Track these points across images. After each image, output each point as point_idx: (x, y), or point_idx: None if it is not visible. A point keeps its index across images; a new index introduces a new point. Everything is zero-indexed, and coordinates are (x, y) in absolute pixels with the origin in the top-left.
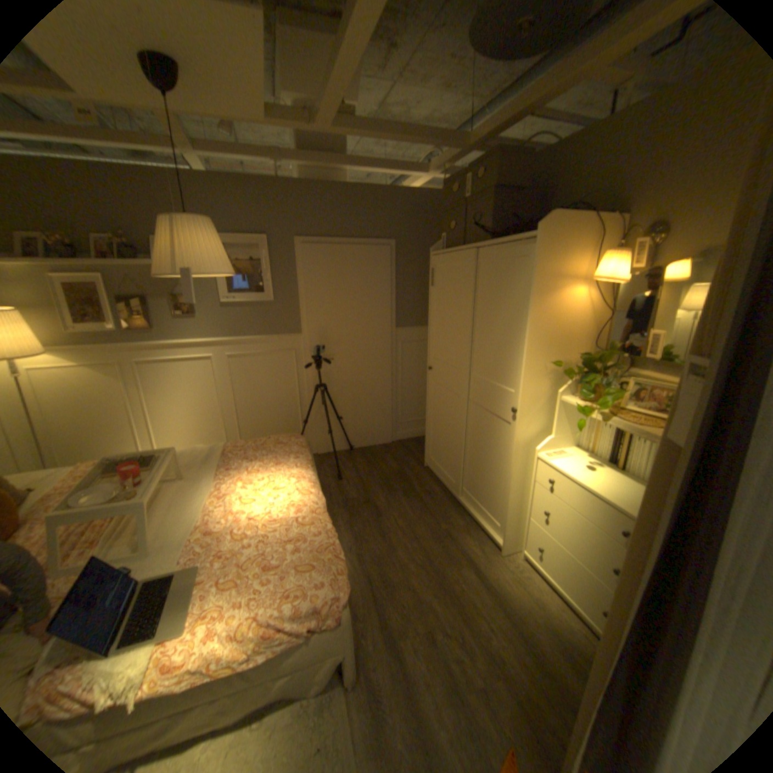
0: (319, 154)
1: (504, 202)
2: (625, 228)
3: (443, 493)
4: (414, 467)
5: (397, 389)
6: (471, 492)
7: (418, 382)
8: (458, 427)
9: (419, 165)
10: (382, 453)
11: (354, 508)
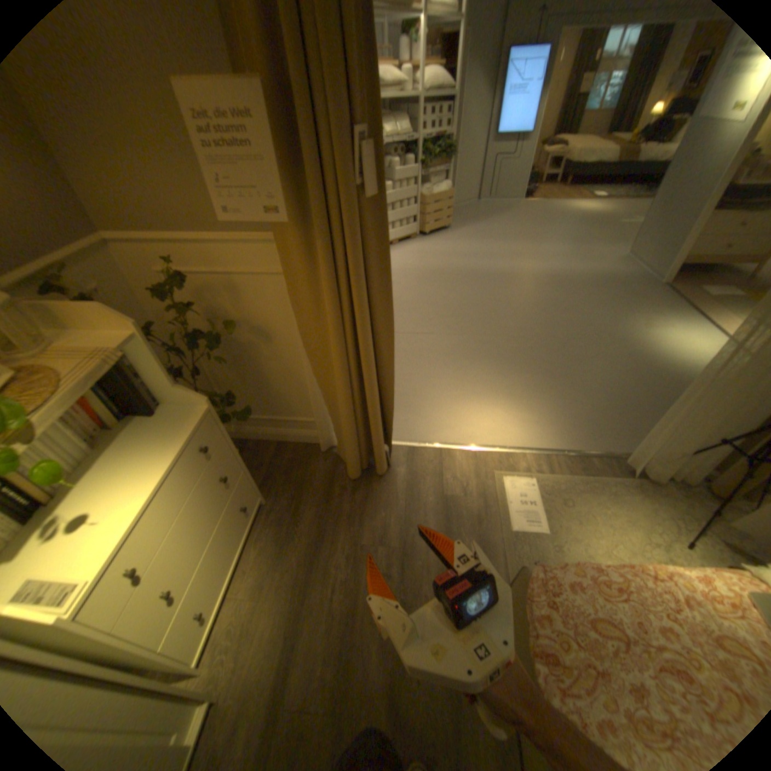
0: None
1: None
2: None
3: None
4: None
5: None
6: None
7: None
8: None
9: None
10: None
11: None
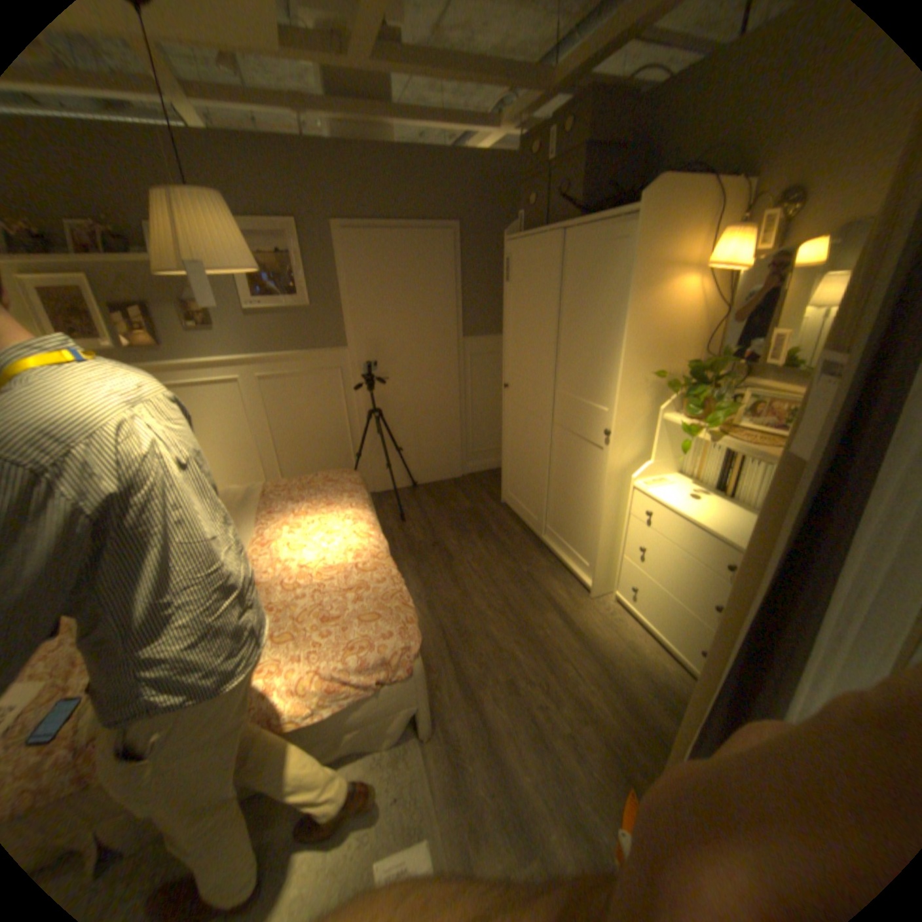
0: (355, 104)
1: (598, 167)
2: (750, 198)
3: (523, 532)
4: (489, 505)
5: (466, 414)
6: (556, 530)
7: (492, 405)
8: (540, 455)
9: (488, 117)
10: (451, 490)
11: (421, 552)
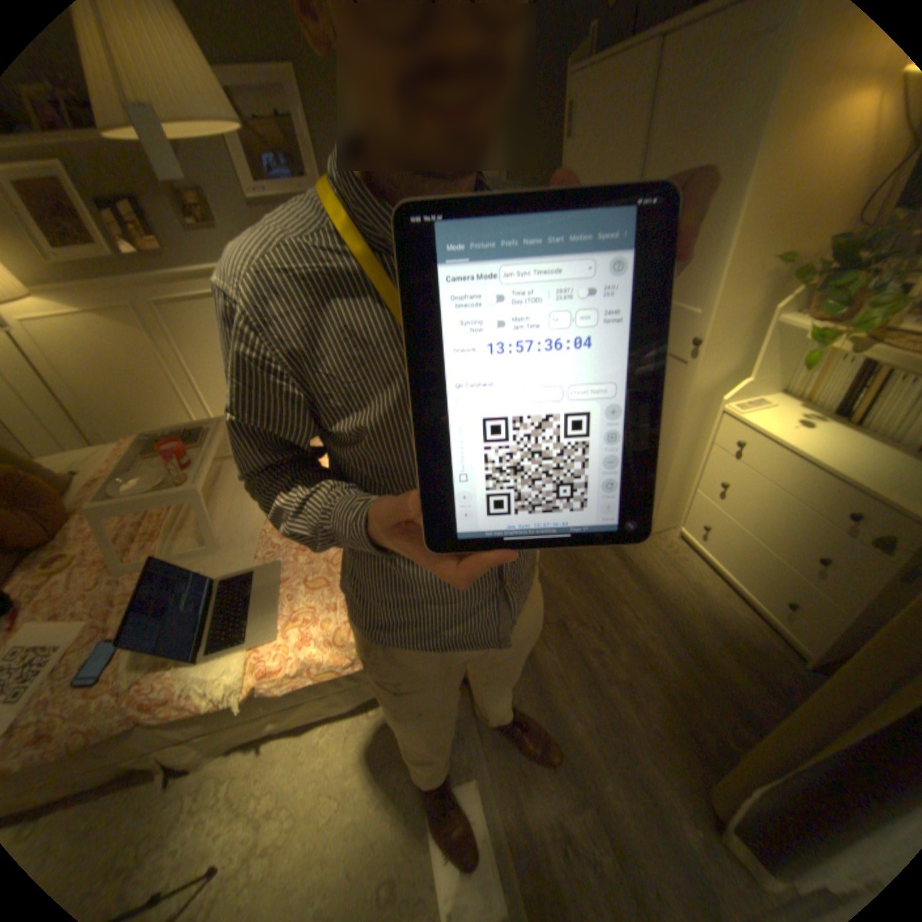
0: None
1: None
2: None
3: None
4: None
5: None
6: None
7: None
8: None
9: None
10: None
11: None
